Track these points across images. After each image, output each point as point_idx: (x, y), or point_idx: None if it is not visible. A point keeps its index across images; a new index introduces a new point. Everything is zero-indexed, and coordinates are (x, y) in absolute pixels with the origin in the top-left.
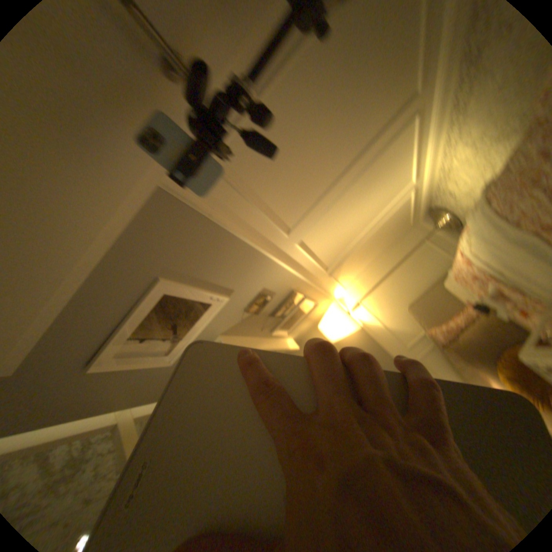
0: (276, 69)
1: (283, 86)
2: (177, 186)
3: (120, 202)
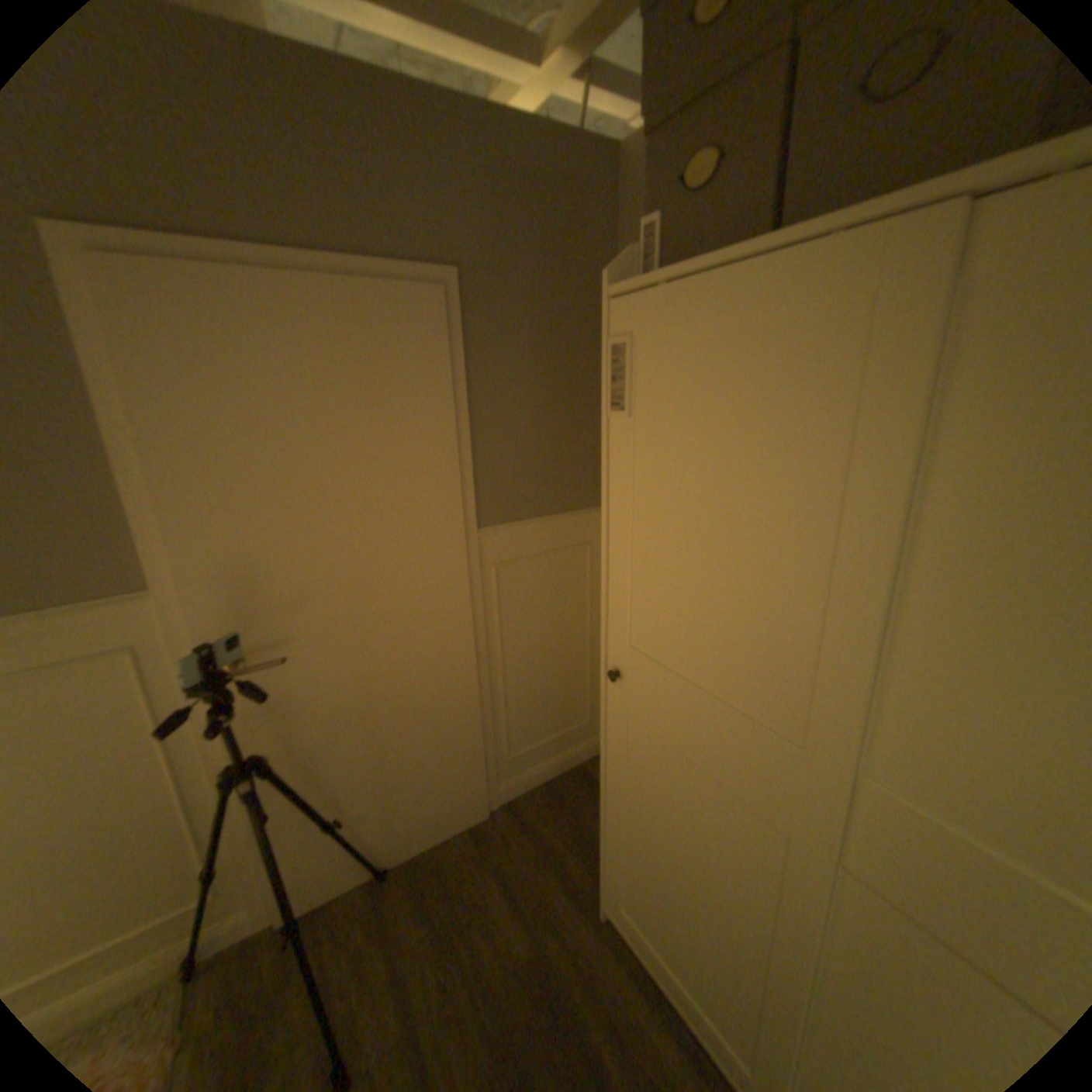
0: (168, 742)
1: (145, 750)
2: (130, 600)
3: (170, 551)
